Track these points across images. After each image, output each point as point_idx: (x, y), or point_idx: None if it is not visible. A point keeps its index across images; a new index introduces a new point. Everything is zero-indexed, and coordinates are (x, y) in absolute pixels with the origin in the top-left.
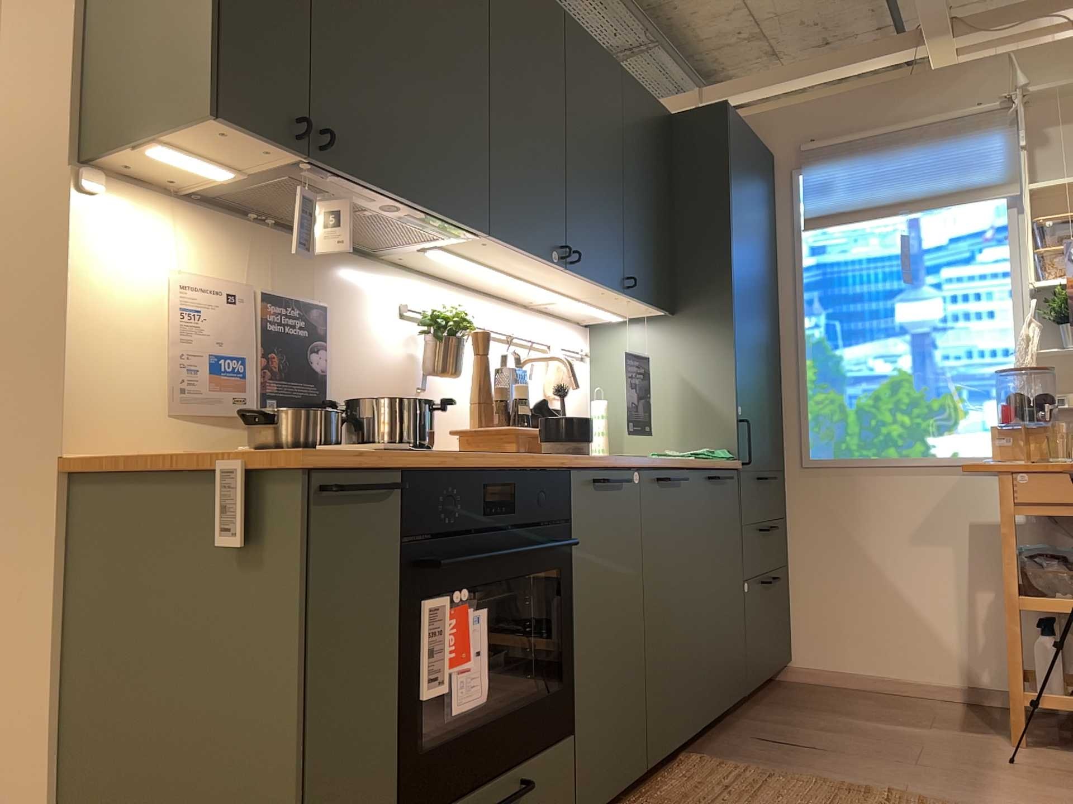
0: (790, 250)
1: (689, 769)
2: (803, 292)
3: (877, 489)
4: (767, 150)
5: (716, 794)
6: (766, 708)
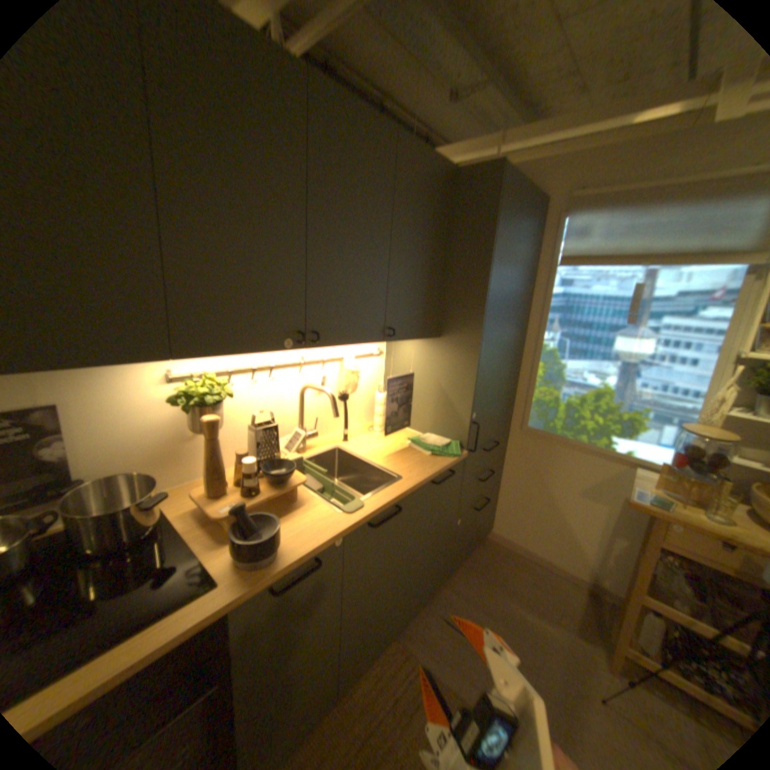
0: (546, 278)
1: (383, 666)
2: (548, 313)
3: (567, 458)
4: (546, 192)
5: (385, 713)
6: (463, 576)
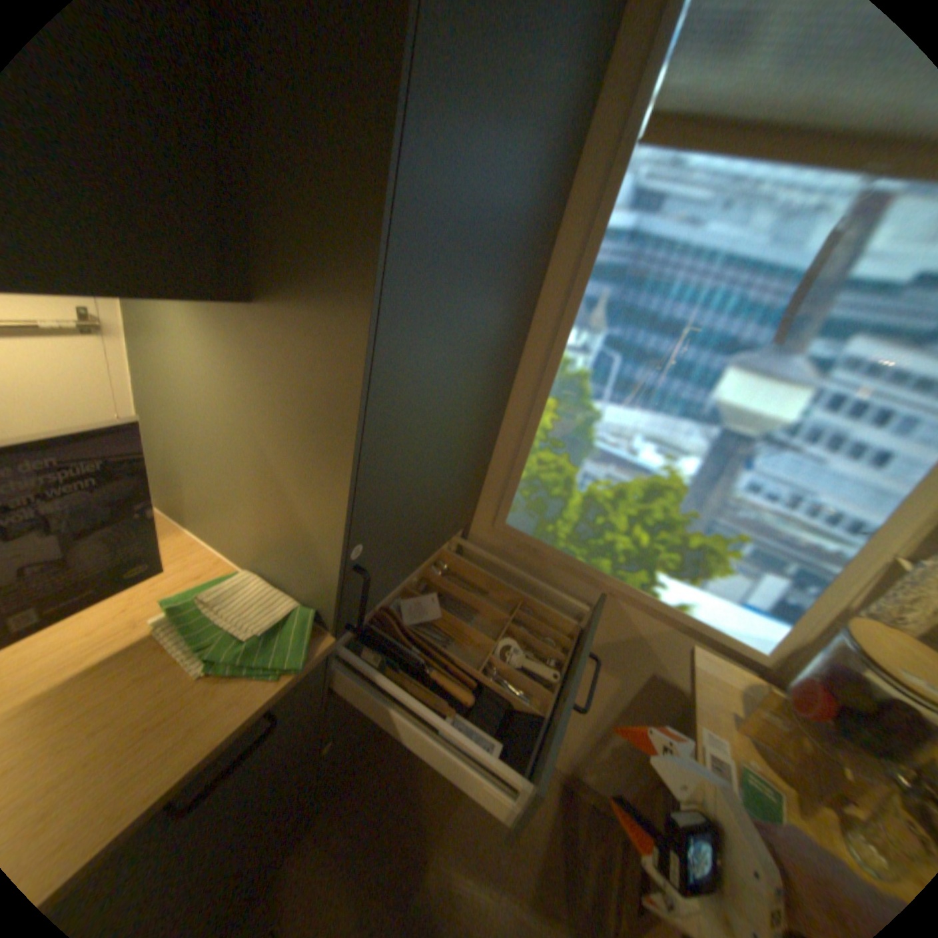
0: (602, 179)
1: None
2: (591, 280)
3: (569, 590)
4: None
5: None
6: (353, 788)
